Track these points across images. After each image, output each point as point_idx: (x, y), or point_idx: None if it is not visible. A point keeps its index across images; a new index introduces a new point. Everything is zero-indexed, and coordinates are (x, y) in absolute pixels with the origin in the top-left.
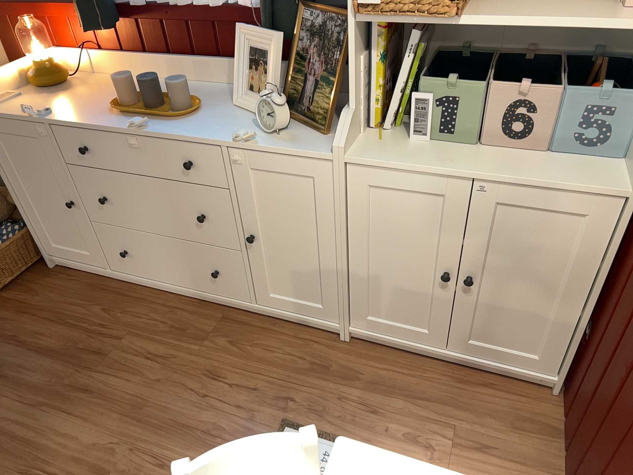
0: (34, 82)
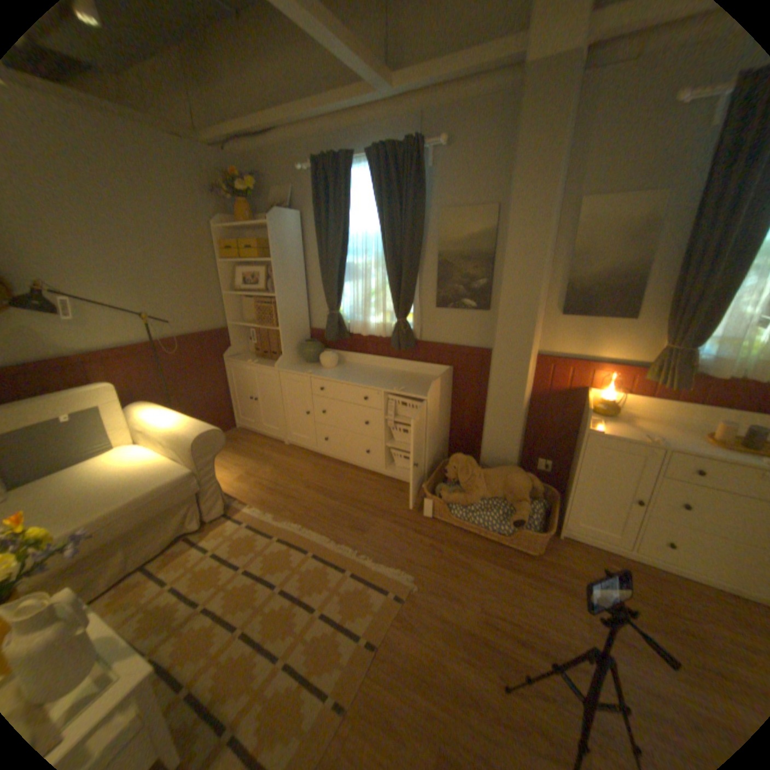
0: (606, 414)
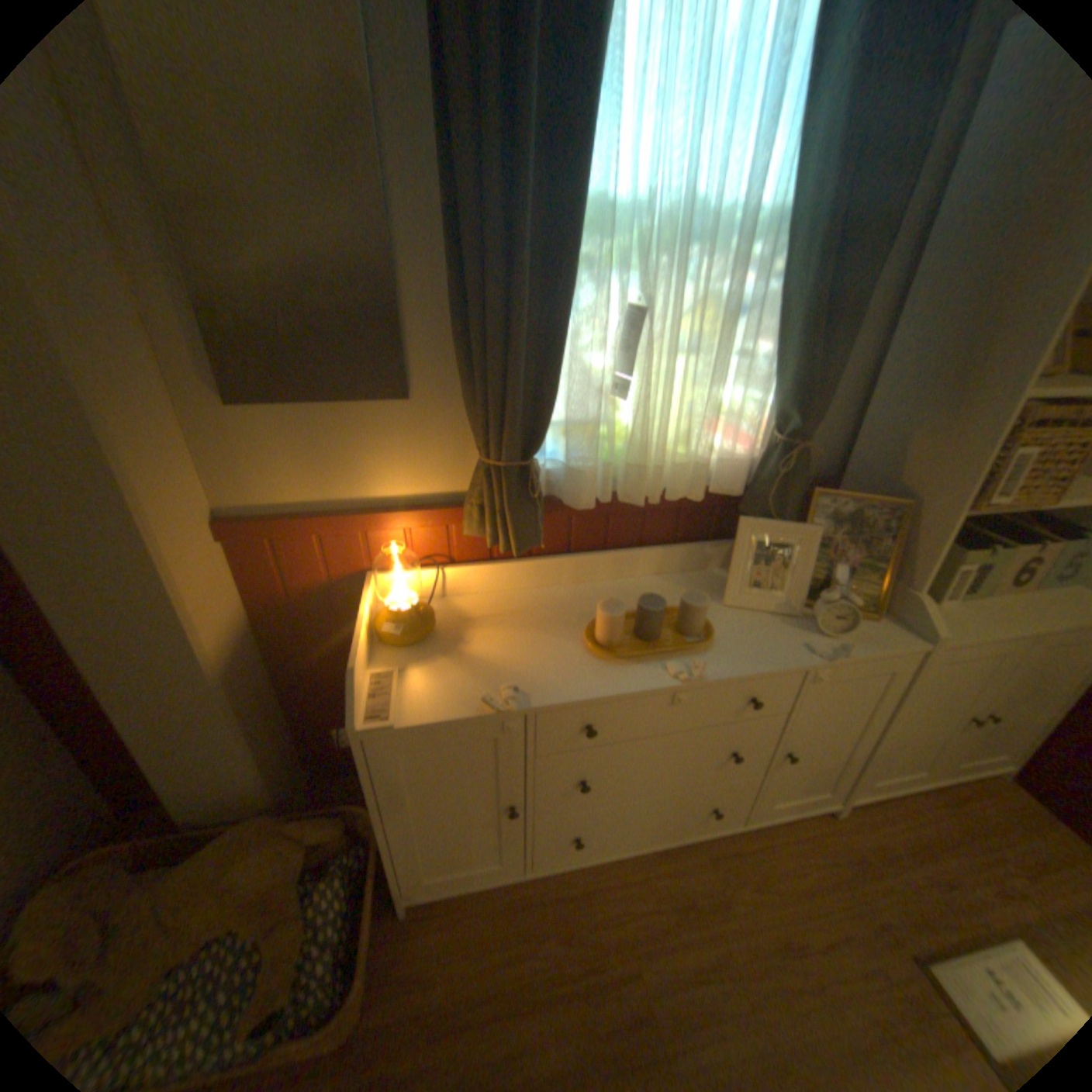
0: (404, 642)
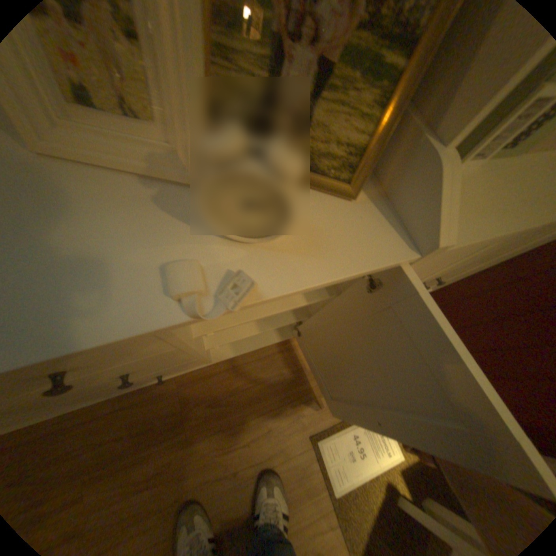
0: None
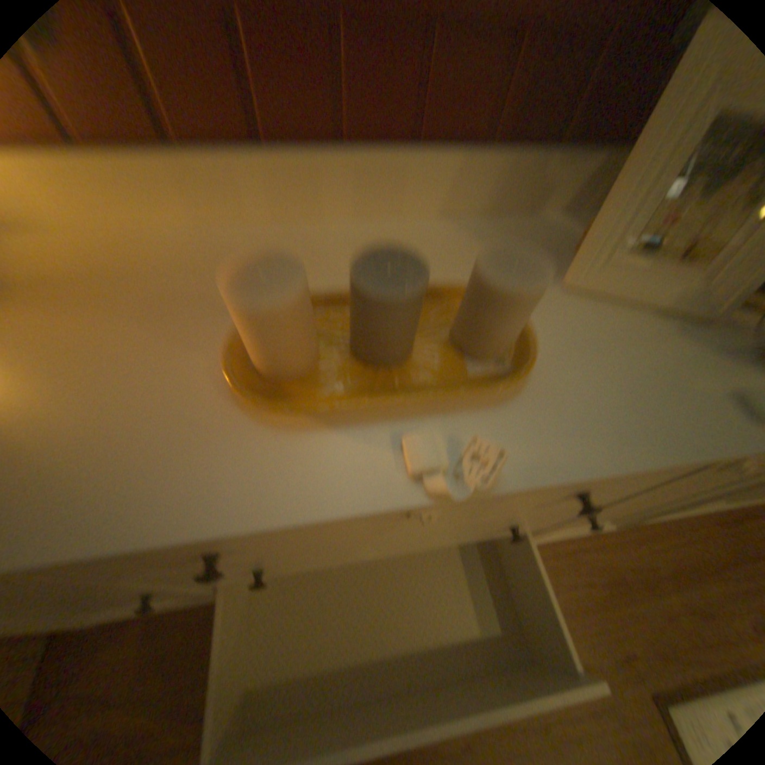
0: None
